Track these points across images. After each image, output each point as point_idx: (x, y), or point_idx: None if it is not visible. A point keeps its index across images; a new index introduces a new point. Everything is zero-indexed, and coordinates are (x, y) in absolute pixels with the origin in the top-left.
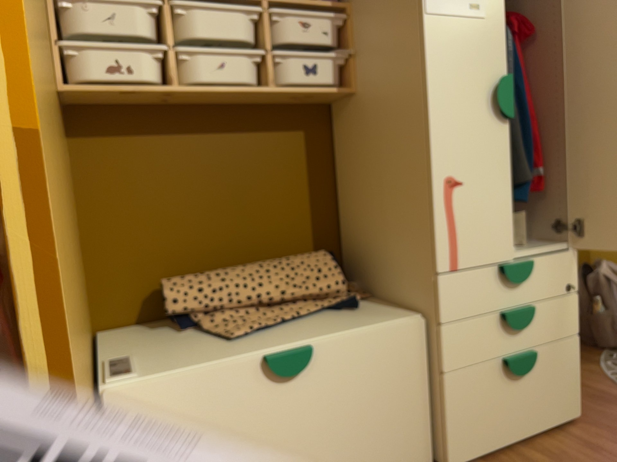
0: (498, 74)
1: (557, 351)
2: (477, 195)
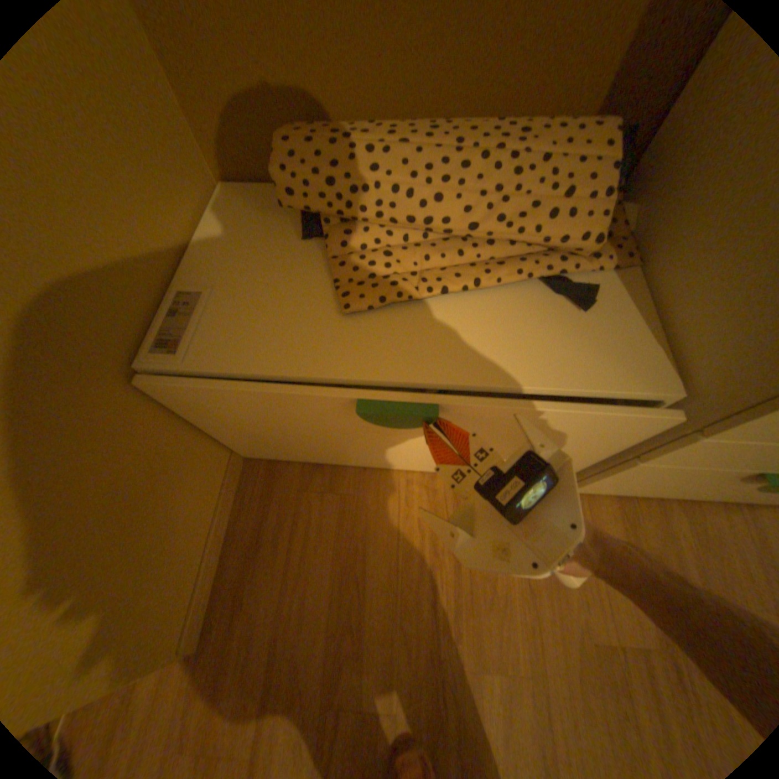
0: None
1: None
2: None
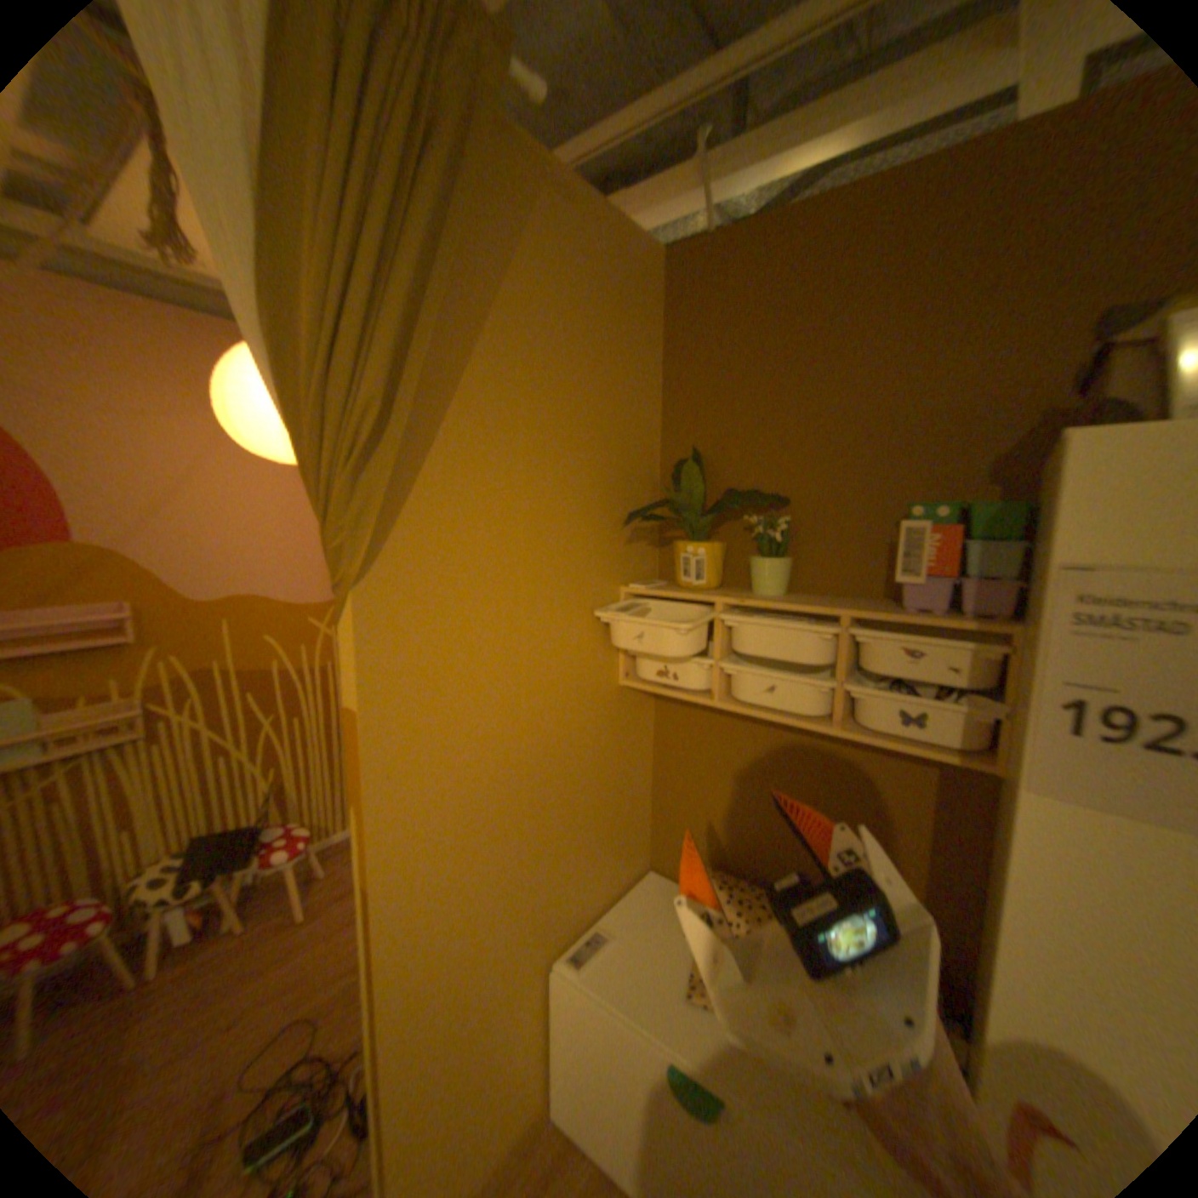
0: None
1: None
2: None
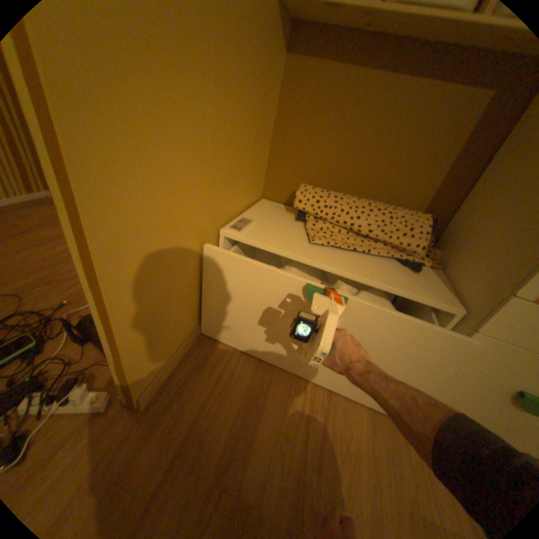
0: None
1: None
2: None
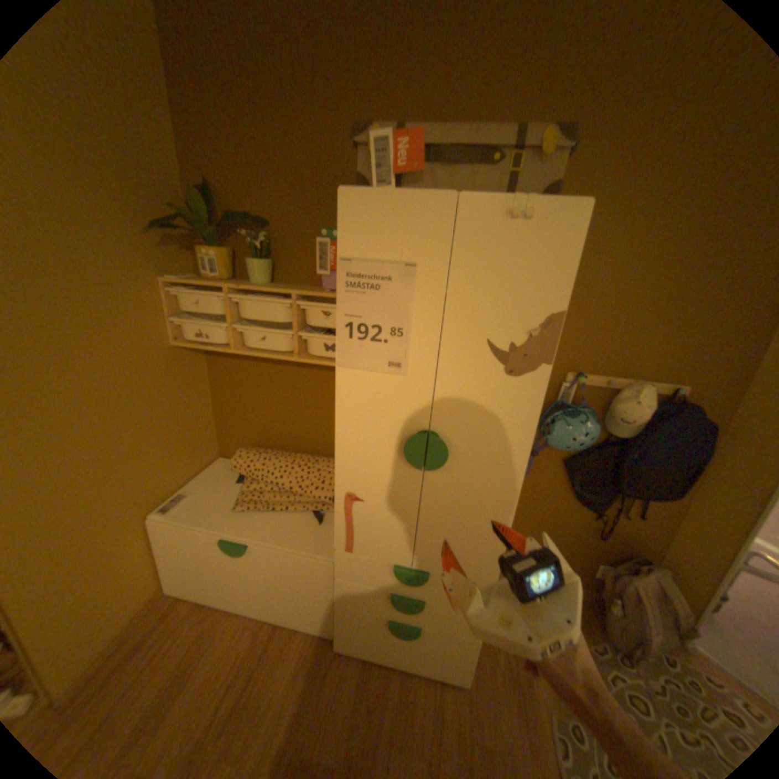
0: (415, 428)
1: (448, 640)
2: (376, 513)
